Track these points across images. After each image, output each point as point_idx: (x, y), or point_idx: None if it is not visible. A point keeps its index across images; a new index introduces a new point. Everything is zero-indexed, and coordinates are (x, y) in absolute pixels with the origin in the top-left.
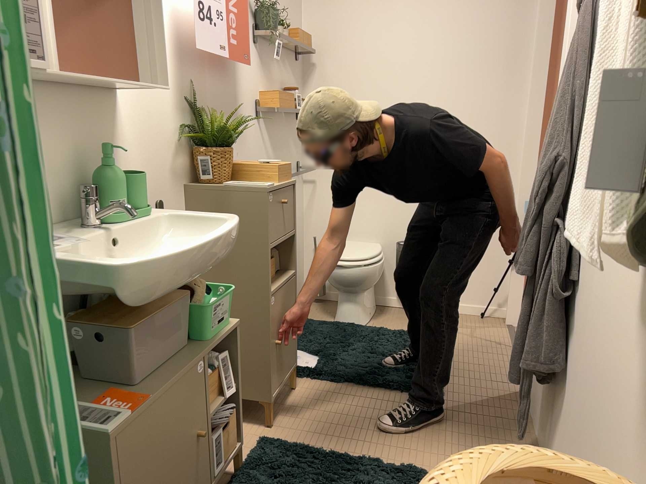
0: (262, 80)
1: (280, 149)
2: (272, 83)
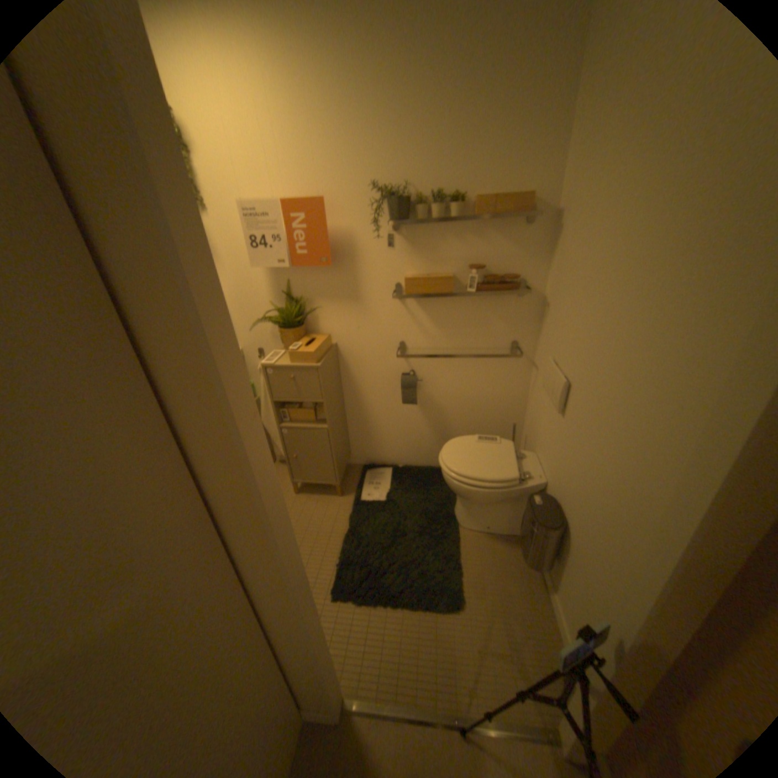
0: (406, 257)
1: (452, 323)
2: (436, 256)
